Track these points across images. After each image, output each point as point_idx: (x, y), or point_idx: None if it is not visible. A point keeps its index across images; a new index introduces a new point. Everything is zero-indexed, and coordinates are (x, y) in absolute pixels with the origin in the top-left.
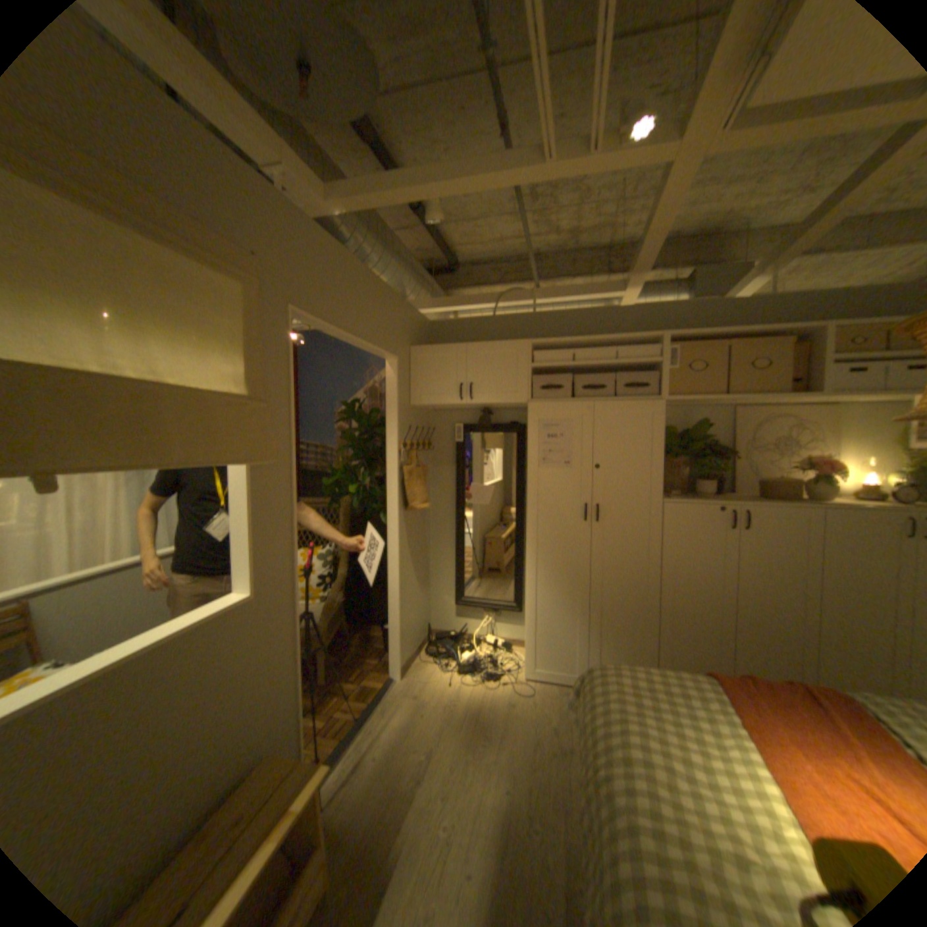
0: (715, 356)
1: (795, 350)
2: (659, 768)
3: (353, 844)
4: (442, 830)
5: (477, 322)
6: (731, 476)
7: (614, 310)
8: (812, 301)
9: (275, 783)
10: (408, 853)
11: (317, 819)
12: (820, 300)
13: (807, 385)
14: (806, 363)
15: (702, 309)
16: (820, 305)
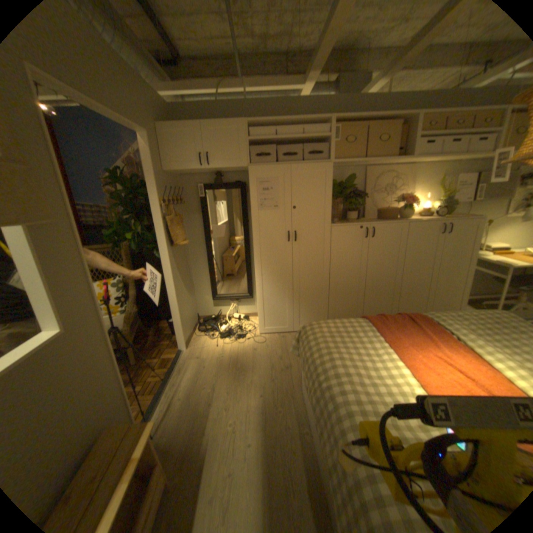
0: (358, 133)
1: (401, 129)
2: (353, 374)
3: (177, 449)
4: (229, 425)
5: (204, 103)
6: (362, 208)
7: (299, 97)
8: (409, 97)
9: (117, 441)
10: (211, 443)
11: (152, 450)
12: (413, 97)
13: (405, 151)
14: (405, 137)
15: (351, 100)
16: (413, 100)
